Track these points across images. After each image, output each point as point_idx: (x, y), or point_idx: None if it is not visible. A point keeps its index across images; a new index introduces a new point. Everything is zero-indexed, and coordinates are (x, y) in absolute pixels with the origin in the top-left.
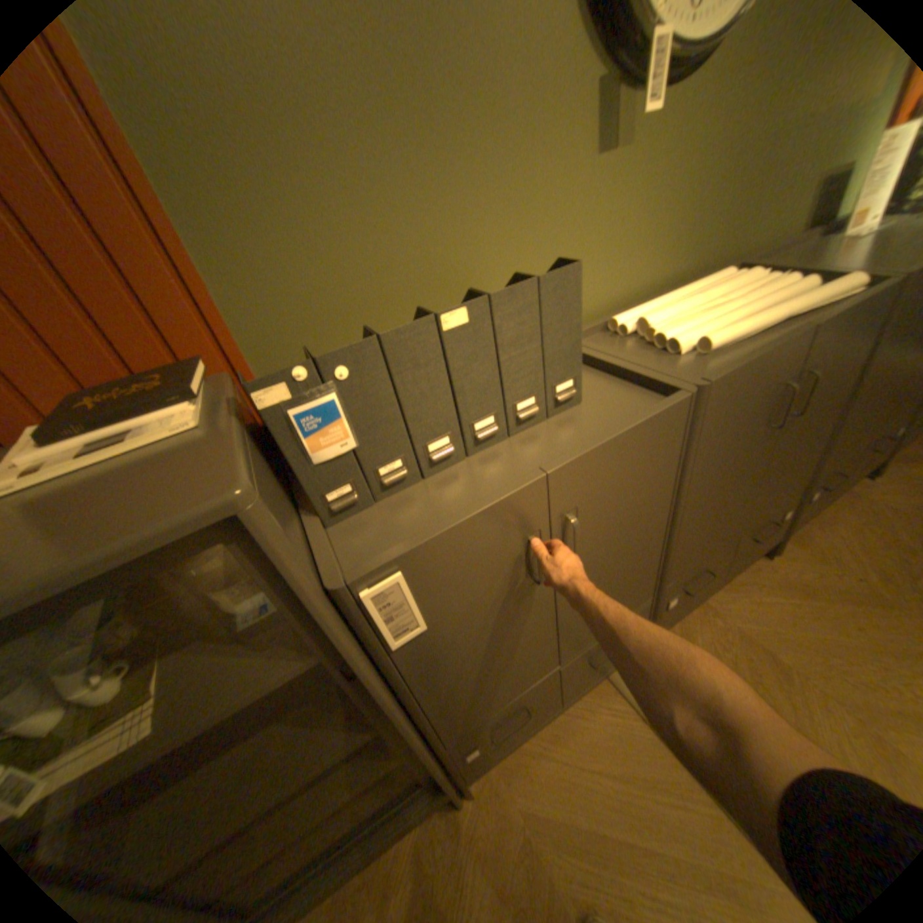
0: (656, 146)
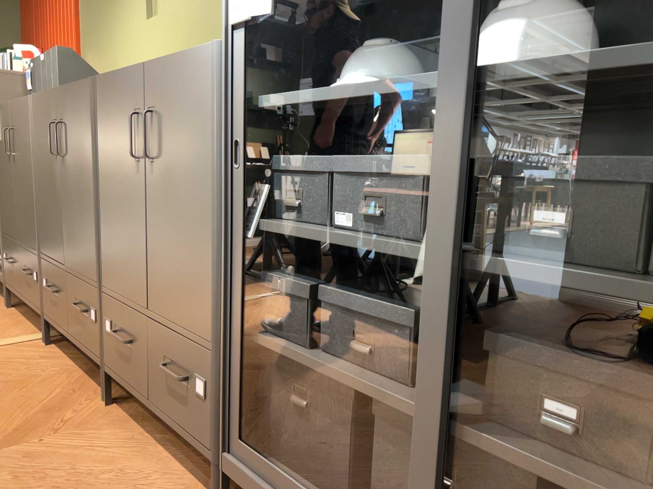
0: (166, 16)
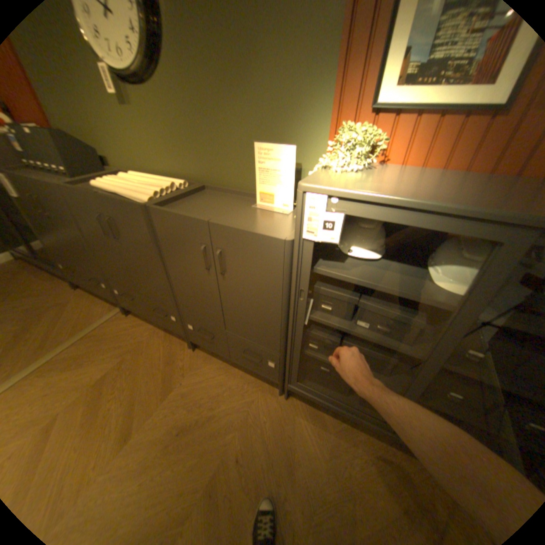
0: (142, 109)
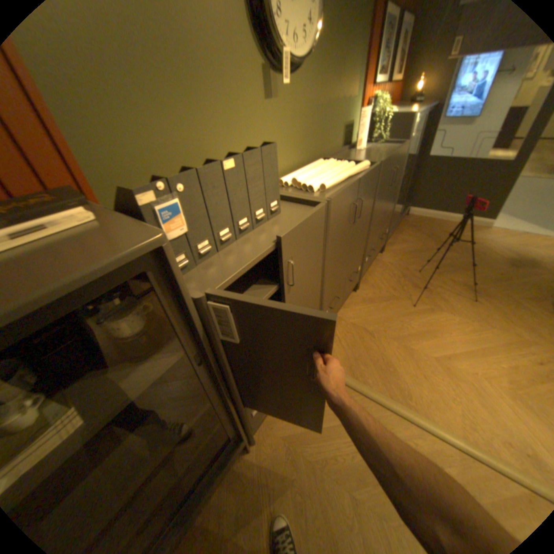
0: (287, 101)
